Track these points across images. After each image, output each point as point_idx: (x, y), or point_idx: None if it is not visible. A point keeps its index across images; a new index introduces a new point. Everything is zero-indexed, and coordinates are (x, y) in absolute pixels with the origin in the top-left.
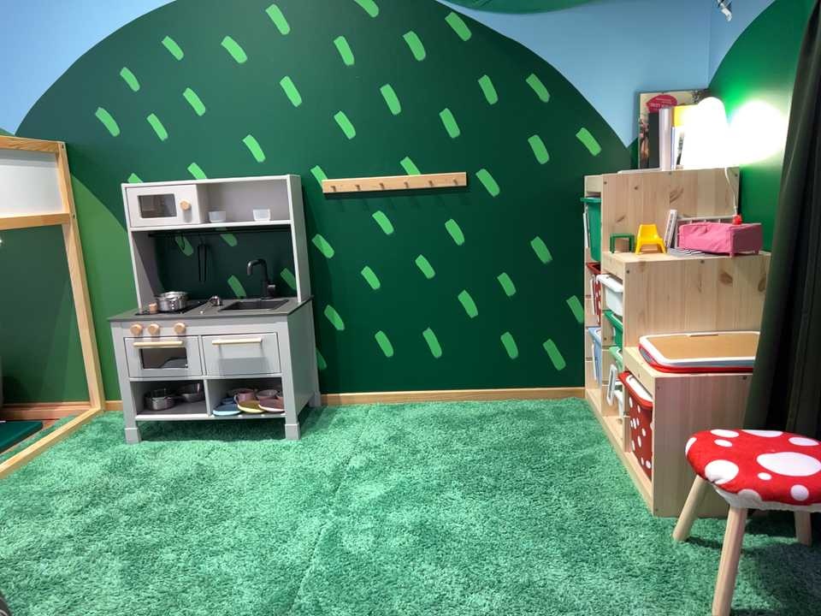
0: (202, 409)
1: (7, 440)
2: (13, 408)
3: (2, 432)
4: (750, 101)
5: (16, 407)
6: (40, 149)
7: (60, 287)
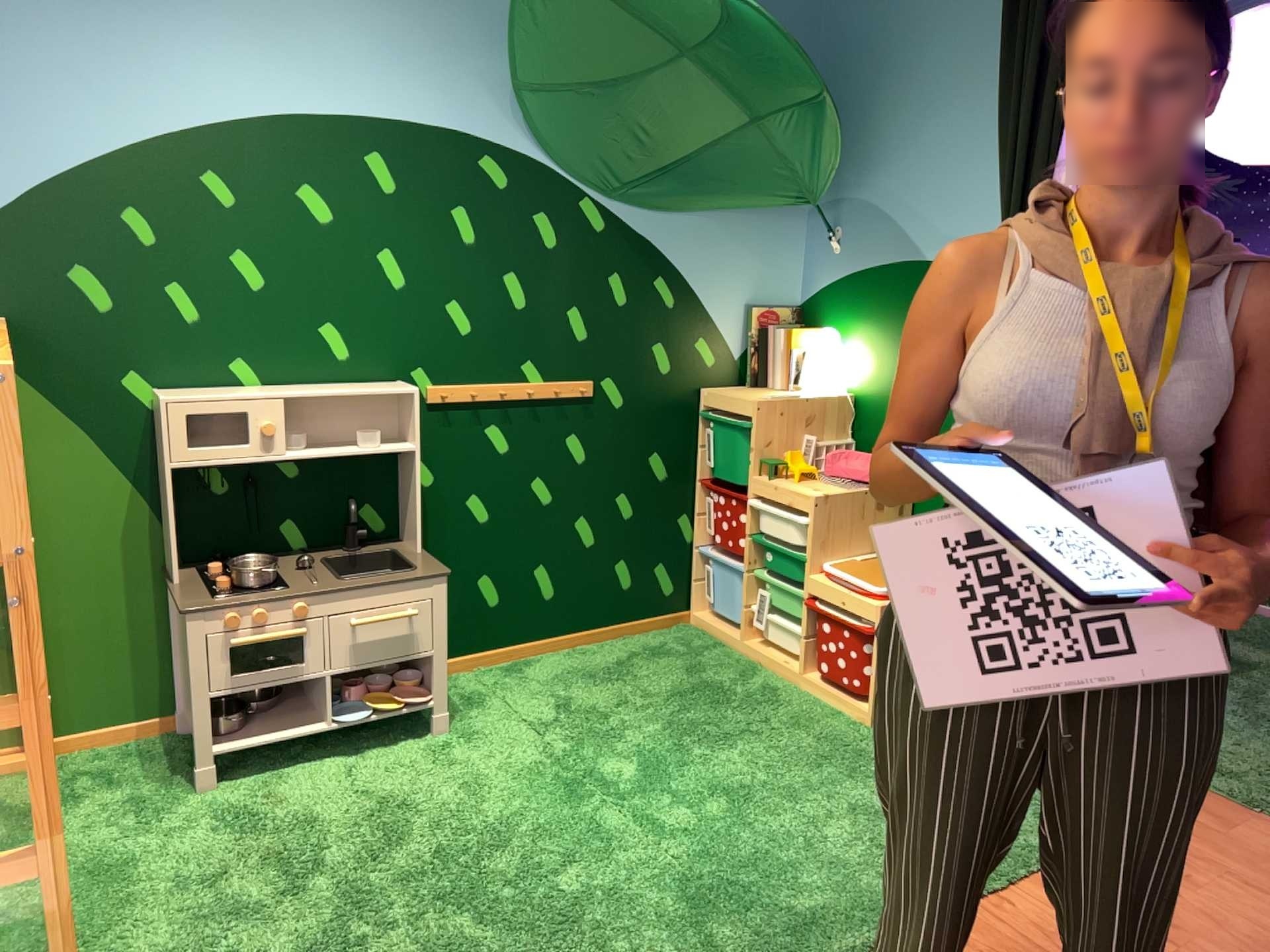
0: (305, 713)
1: None
2: None
3: None
4: (863, 341)
5: None
6: None
7: None
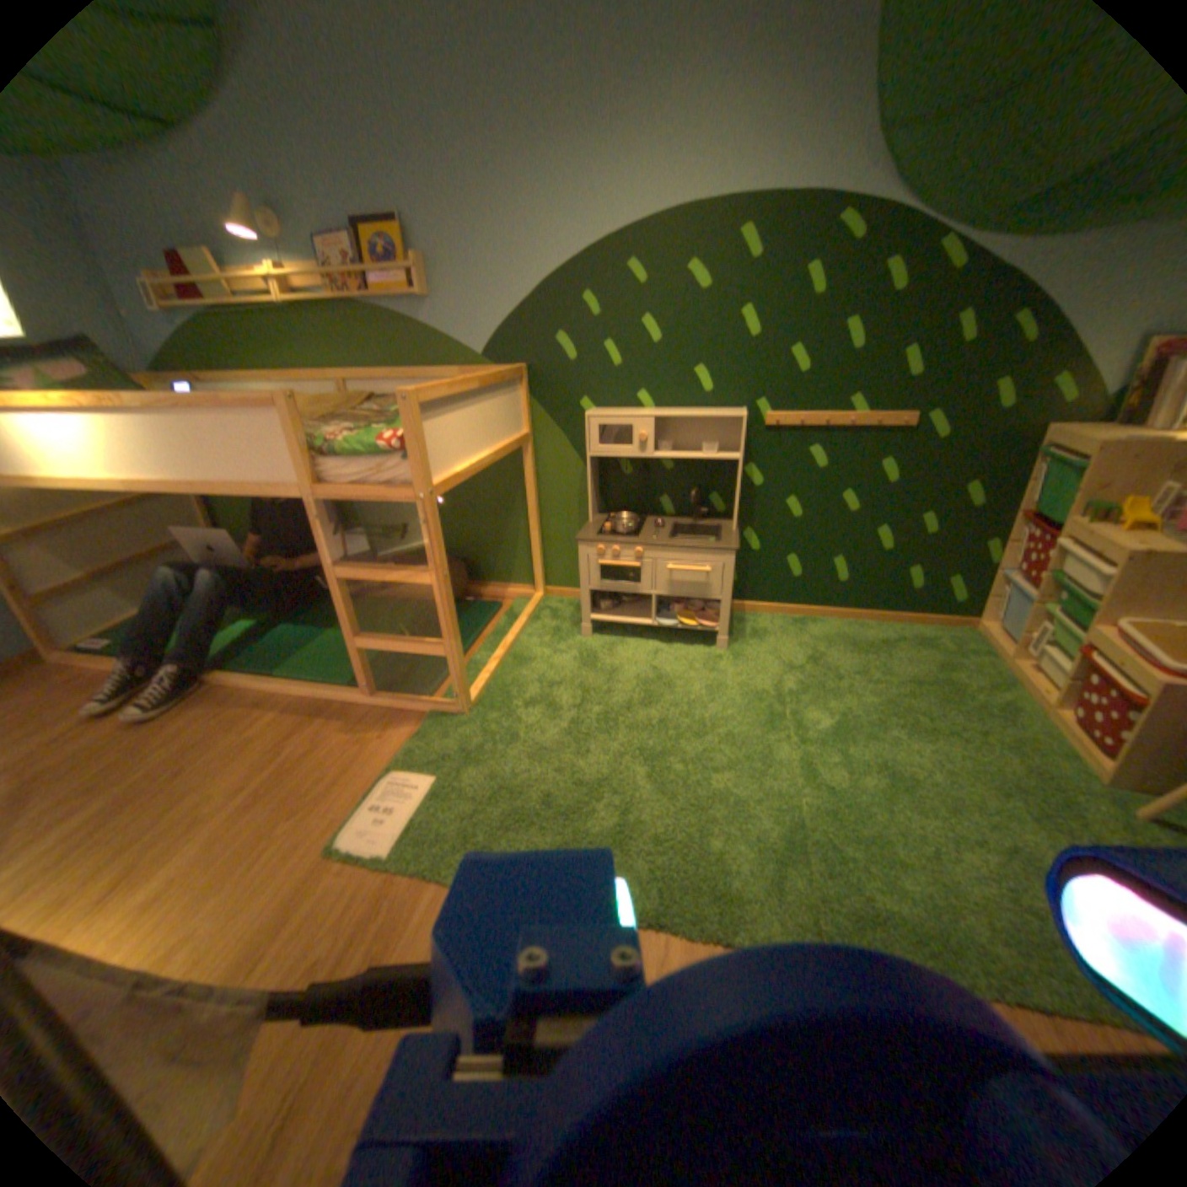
0: (639, 611)
1: (482, 618)
2: (469, 583)
3: (475, 609)
4: None
5: (472, 583)
6: (504, 370)
7: (511, 492)
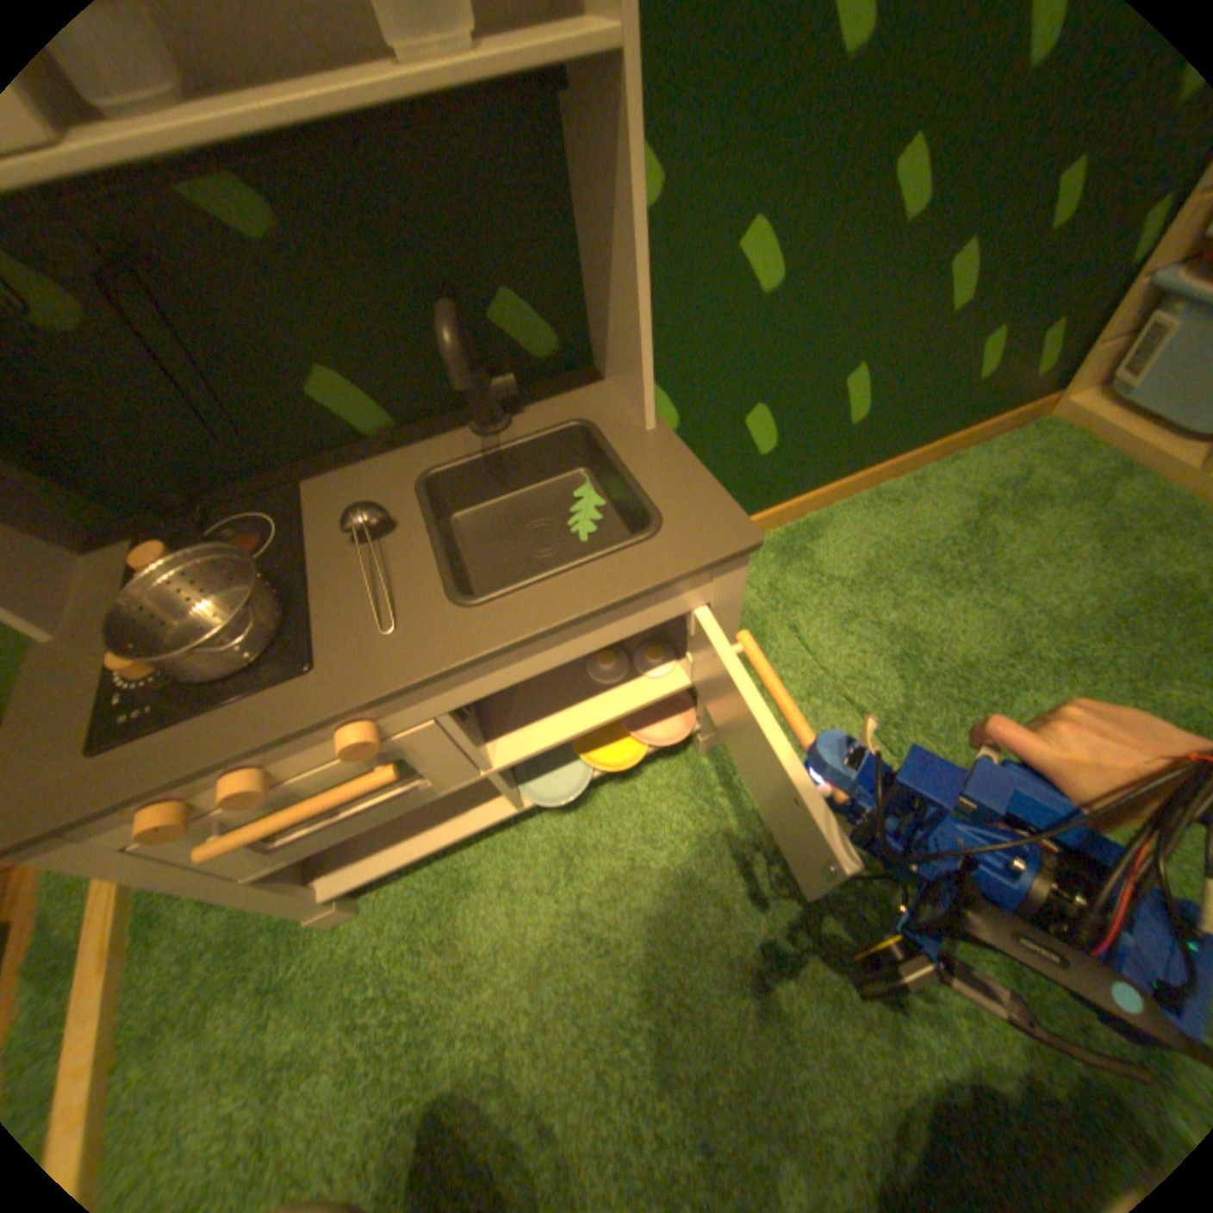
0: None
1: None
2: None
3: None
4: None
5: None
6: None
7: None
